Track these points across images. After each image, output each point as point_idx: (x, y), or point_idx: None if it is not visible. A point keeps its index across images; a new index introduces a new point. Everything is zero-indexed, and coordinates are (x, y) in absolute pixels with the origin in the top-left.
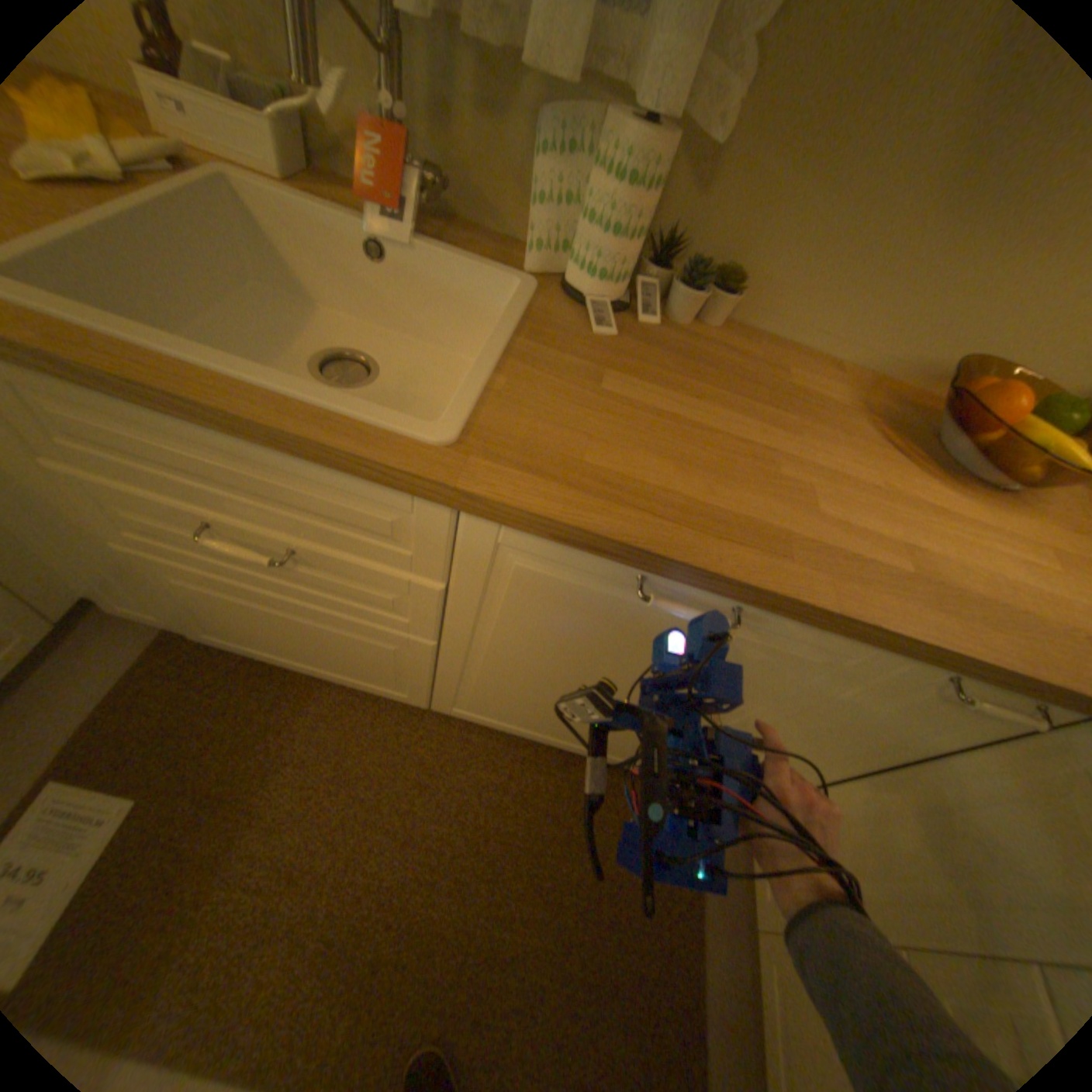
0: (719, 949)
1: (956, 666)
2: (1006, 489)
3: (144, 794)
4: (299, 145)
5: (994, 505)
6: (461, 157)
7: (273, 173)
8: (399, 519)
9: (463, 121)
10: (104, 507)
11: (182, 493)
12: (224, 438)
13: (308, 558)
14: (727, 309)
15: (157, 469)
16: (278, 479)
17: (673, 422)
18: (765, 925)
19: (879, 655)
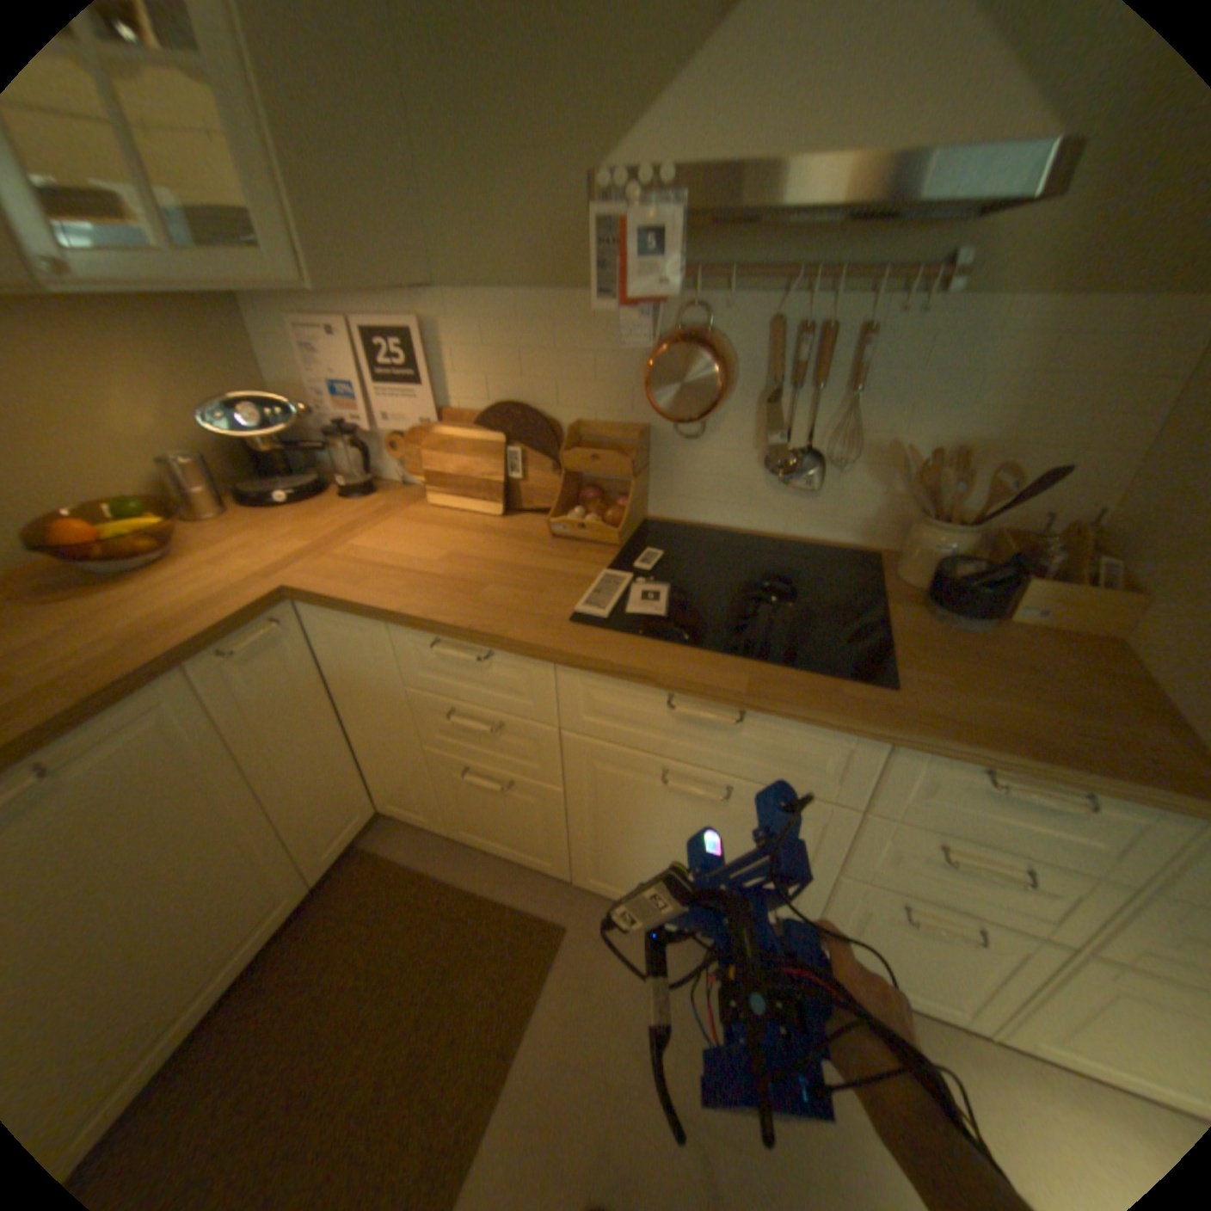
0: (454, 872)
1: (180, 654)
2: (153, 561)
3: None
4: None
5: (153, 574)
6: None
7: None
8: None
9: None
10: None
11: None
12: None
13: None
14: None
15: None
16: None
17: None
18: (438, 829)
19: (156, 689)
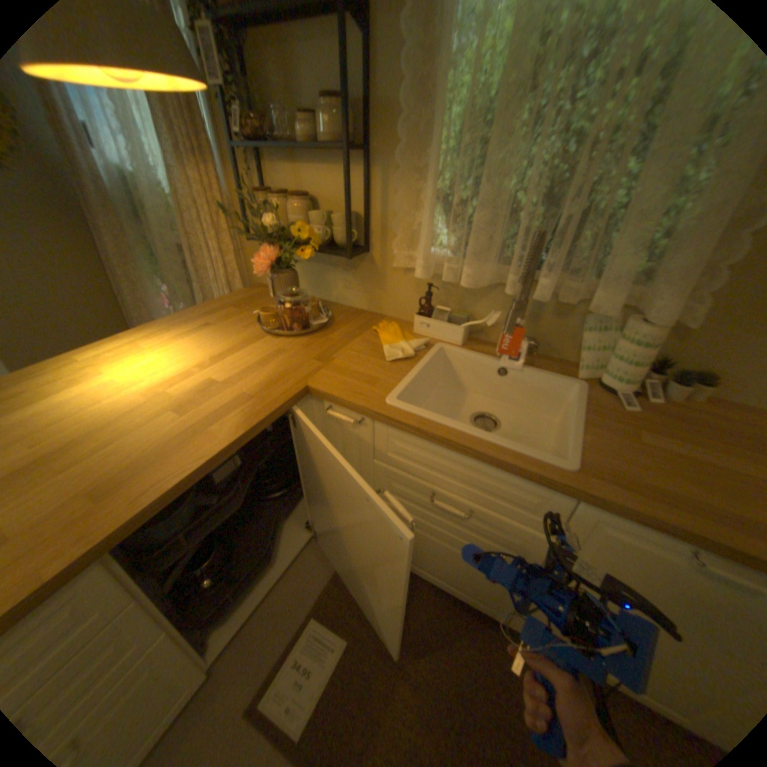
0: None
1: None
2: None
3: (351, 640)
4: (468, 332)
5: None
6: (542, 332)
7: (458, 344)
8: (544, 502)
9: (545, 320)
10: (388, 481)
11: (432, 479)
12: (471, 461)
13: (481, 515)
14: (709, 394)
15: (427, 469)
16: (486, 479)
17: (693, 462)
18: None
19: None
